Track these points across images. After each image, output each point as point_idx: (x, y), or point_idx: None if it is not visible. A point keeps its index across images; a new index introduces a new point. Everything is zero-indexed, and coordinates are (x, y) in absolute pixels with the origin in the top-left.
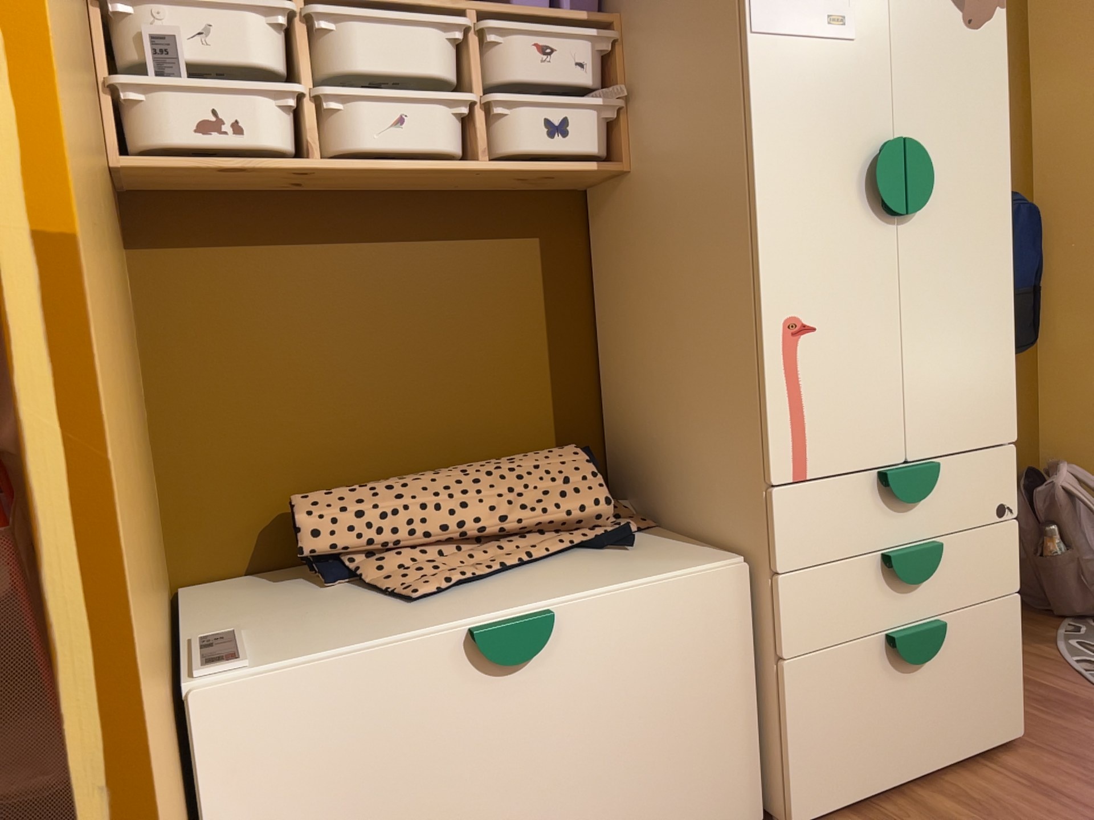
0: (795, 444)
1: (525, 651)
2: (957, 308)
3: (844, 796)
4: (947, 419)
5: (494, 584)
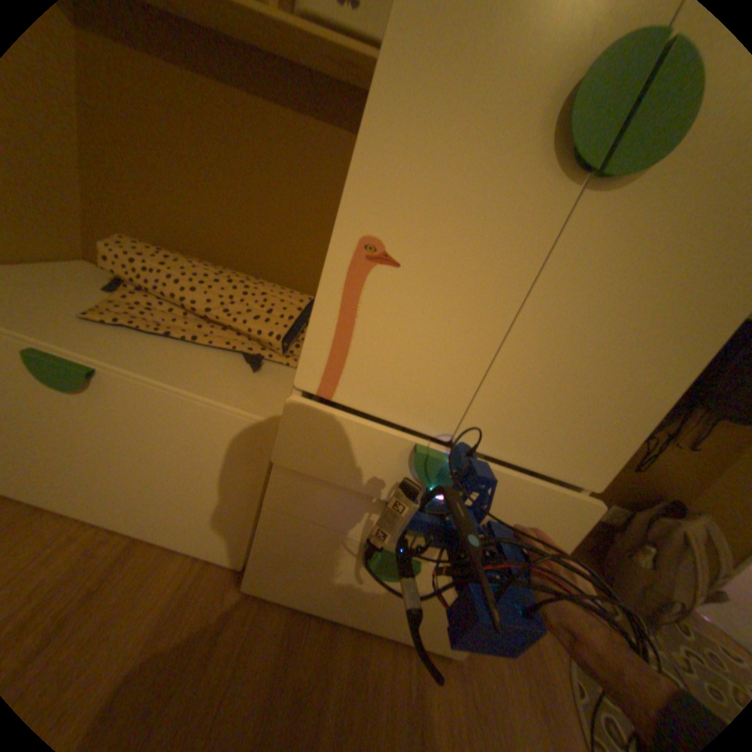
0: (329, 362)
1: (64, 381)
2: (609, 332)
3: (287, 599)
4: (521, 430)
5: (142, 338)
